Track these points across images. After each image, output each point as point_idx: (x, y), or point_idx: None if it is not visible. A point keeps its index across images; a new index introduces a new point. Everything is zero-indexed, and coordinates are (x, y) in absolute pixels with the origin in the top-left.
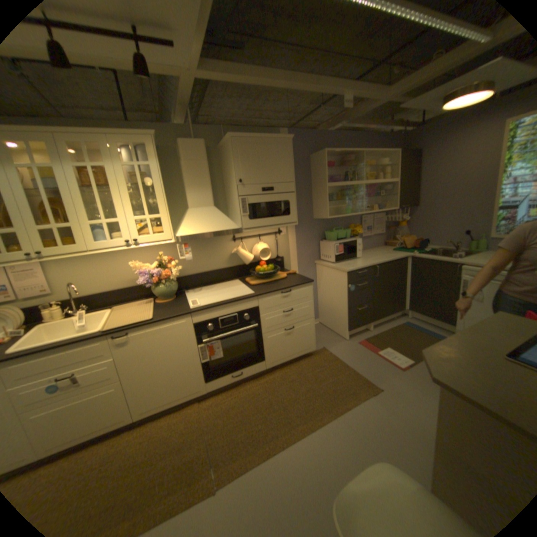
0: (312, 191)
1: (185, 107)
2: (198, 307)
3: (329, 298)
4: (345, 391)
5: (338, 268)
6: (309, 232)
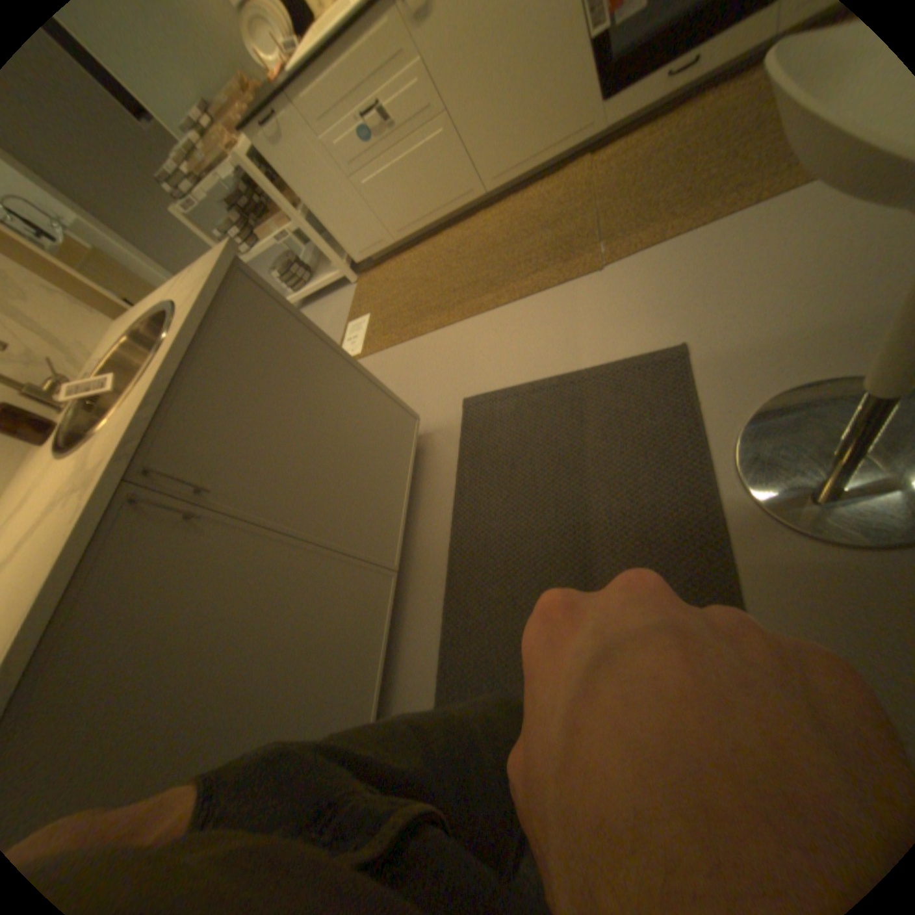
0: None
1: None
2: None
3: None
4: None
5: None
6: None
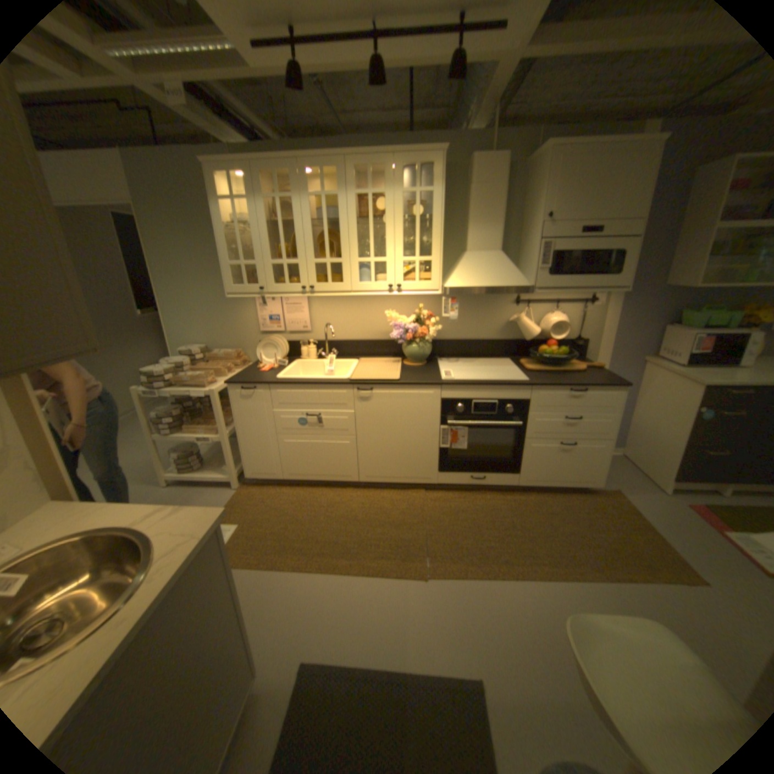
0: (680, 234)
1: (494, 103)
2: (451, 380)
3: (655, 421)
4: (637, 558)
5: (690, 376)
6: (651, 306)
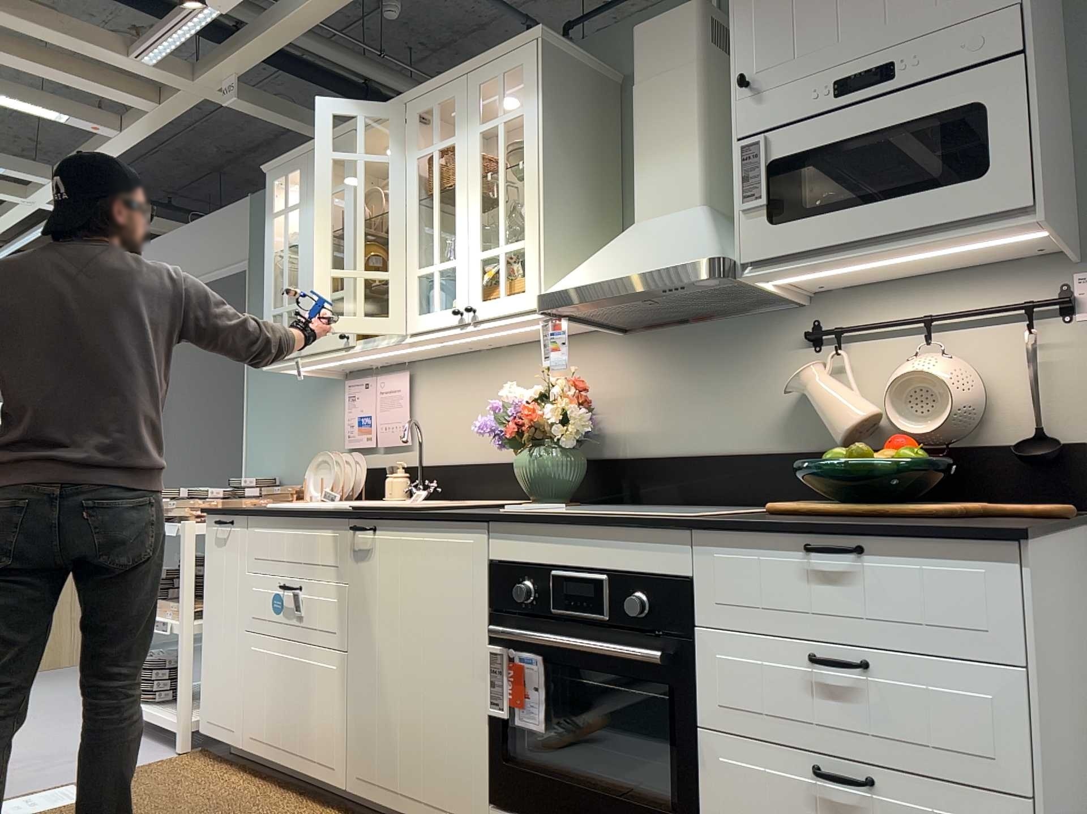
0: None
1: None
2: (516, 512)
3: None
4: None
5: None
6: None
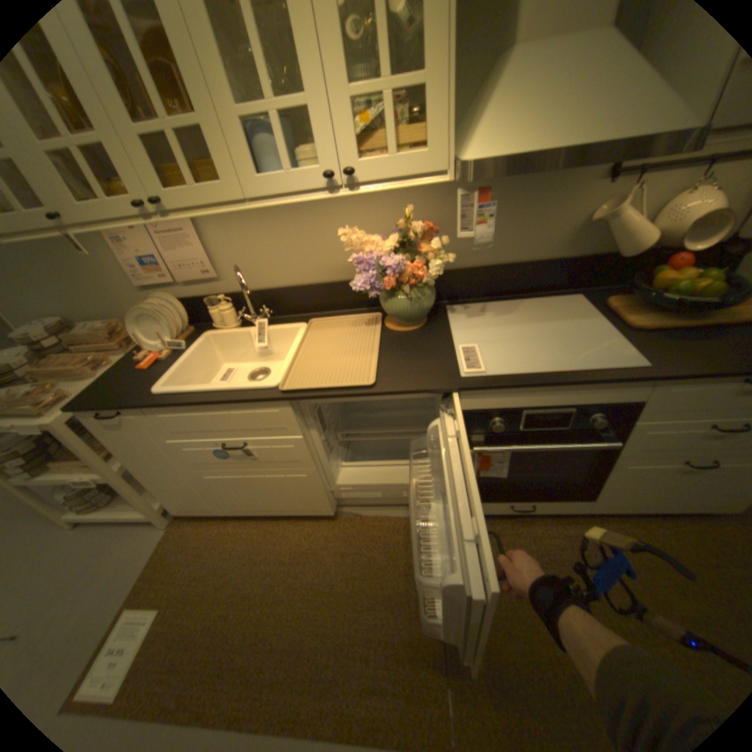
0: None
1: None
2: (480, 376)
3: None
4: None
5: None
6: None
